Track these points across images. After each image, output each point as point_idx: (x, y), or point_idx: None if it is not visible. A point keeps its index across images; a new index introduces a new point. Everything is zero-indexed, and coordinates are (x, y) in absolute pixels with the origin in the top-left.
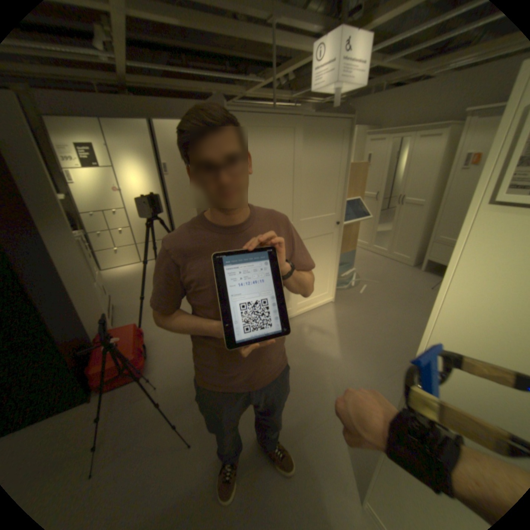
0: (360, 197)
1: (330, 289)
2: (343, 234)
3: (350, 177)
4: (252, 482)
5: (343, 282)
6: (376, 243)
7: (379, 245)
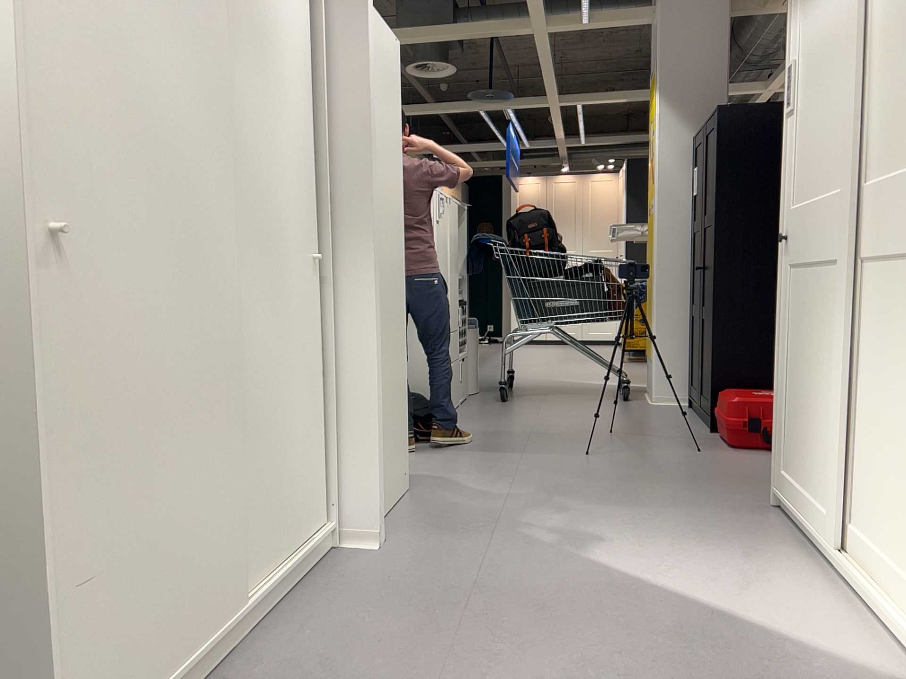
0: None
1: None
2: None
3: None
4: (510, 461)
5: None
6: None
7: None
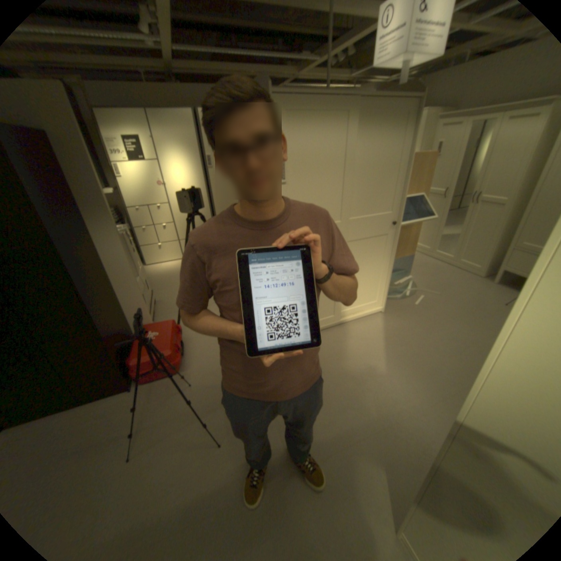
0: (425, 193)
1: (380, 298)
2: (401, 236)
3: (414, 170)
4: (280, 491)
5: (396, 291)
6: (441, 248)
7: (444, 250)
